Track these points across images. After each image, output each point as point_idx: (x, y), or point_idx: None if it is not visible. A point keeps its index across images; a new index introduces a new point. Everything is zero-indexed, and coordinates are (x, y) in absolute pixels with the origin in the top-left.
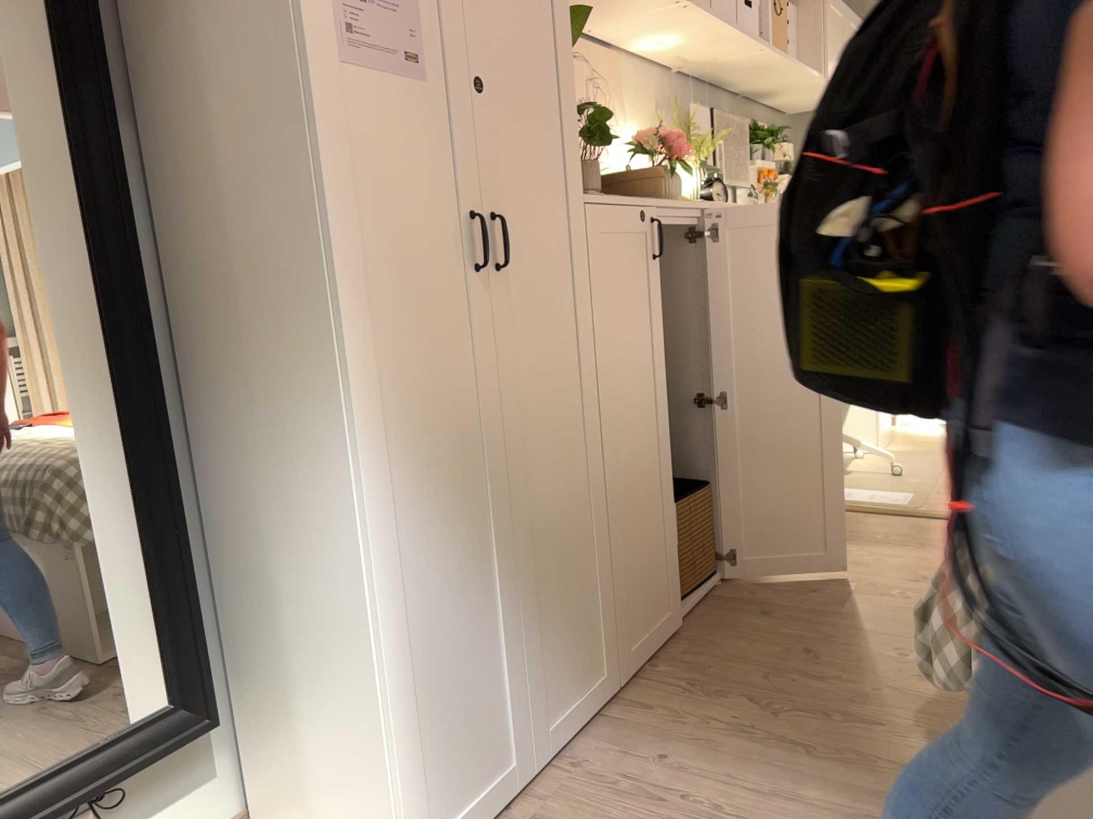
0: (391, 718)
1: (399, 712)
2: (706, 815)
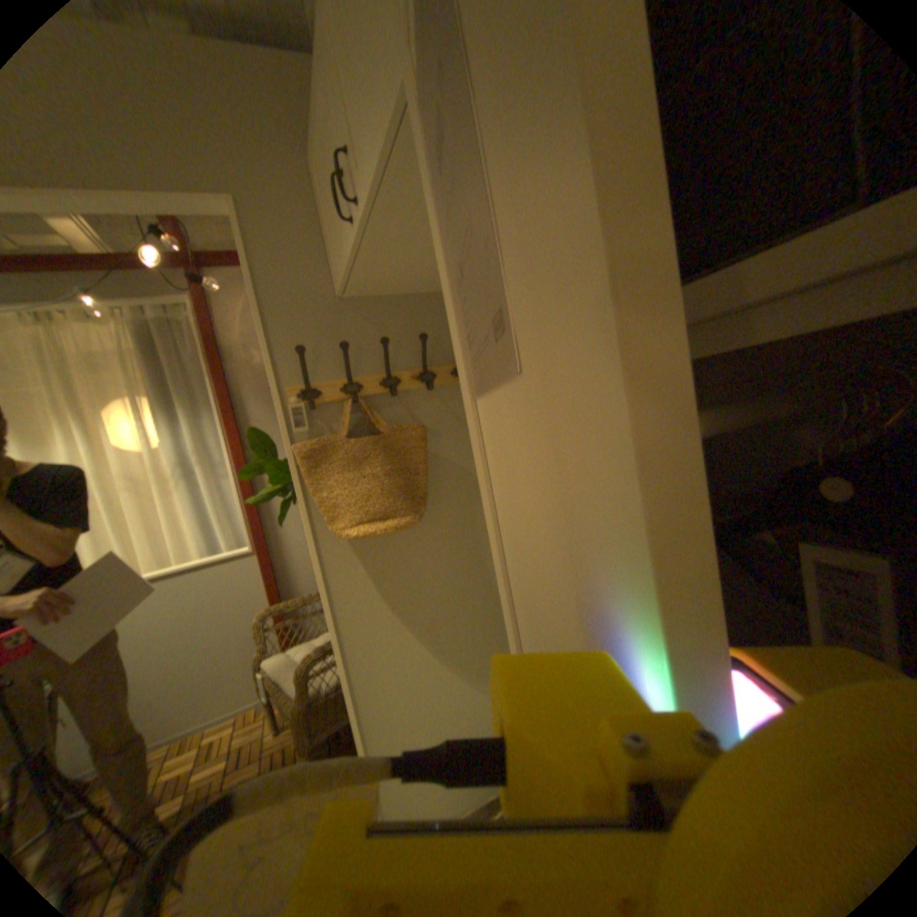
0: None
1: None
2: None
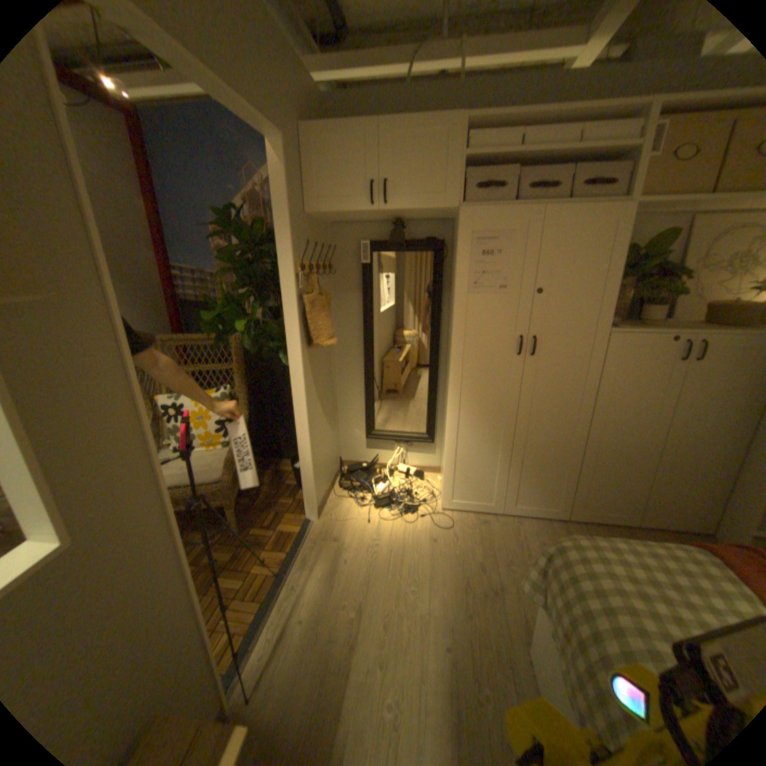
0: (445, 466)
1: (448, 467)
2: (526, 566)
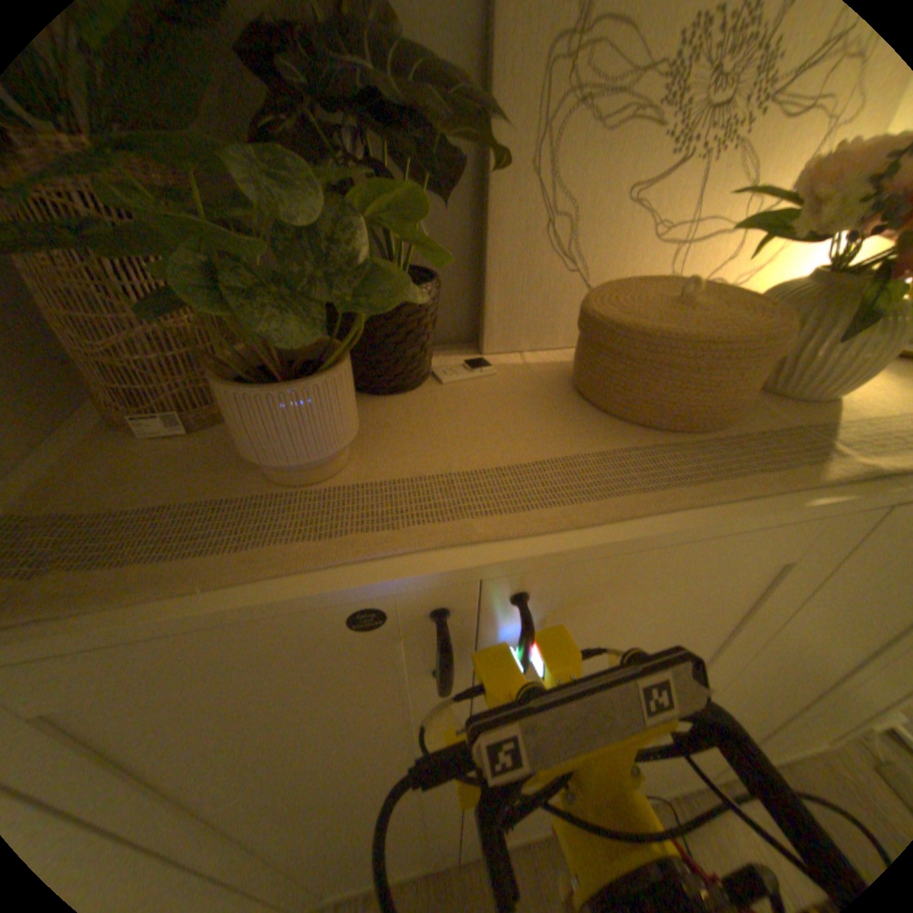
0: None
1: None
2: None
